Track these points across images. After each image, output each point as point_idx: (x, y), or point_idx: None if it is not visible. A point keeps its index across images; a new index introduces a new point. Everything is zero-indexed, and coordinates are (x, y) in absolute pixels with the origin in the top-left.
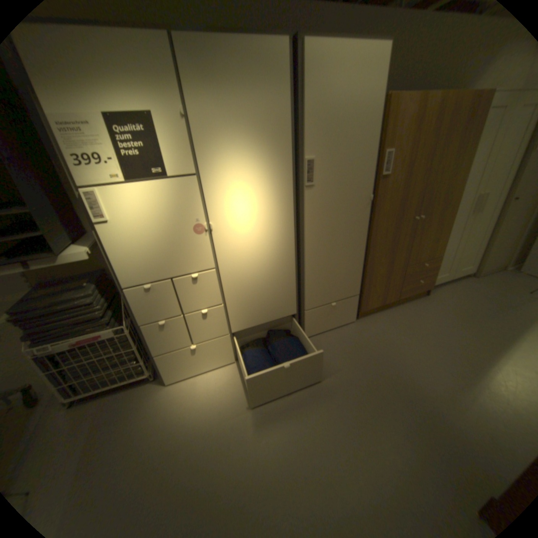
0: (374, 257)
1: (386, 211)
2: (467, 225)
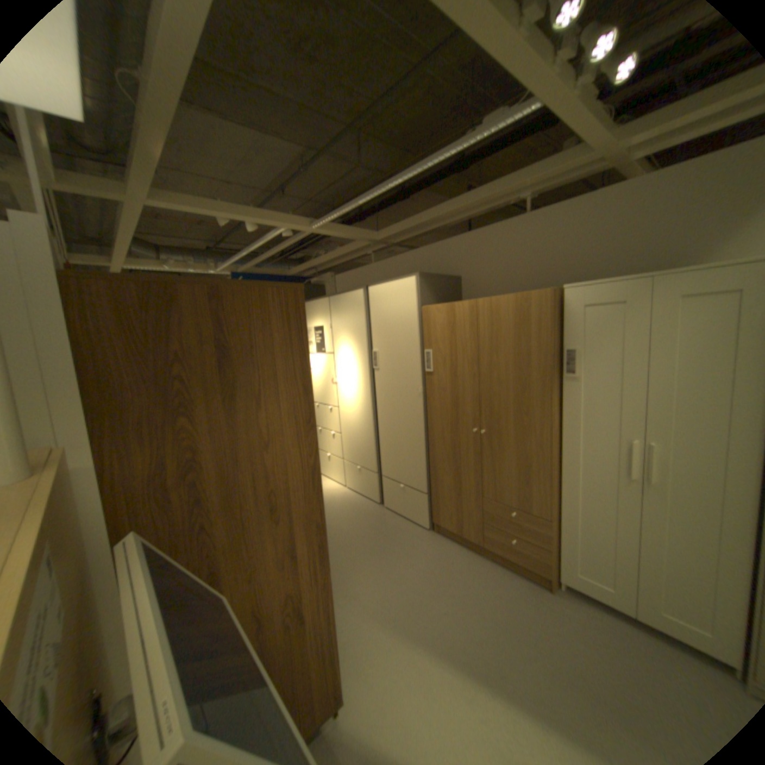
0: (435, 456)
1: (438, 409)
2: (621, 496)
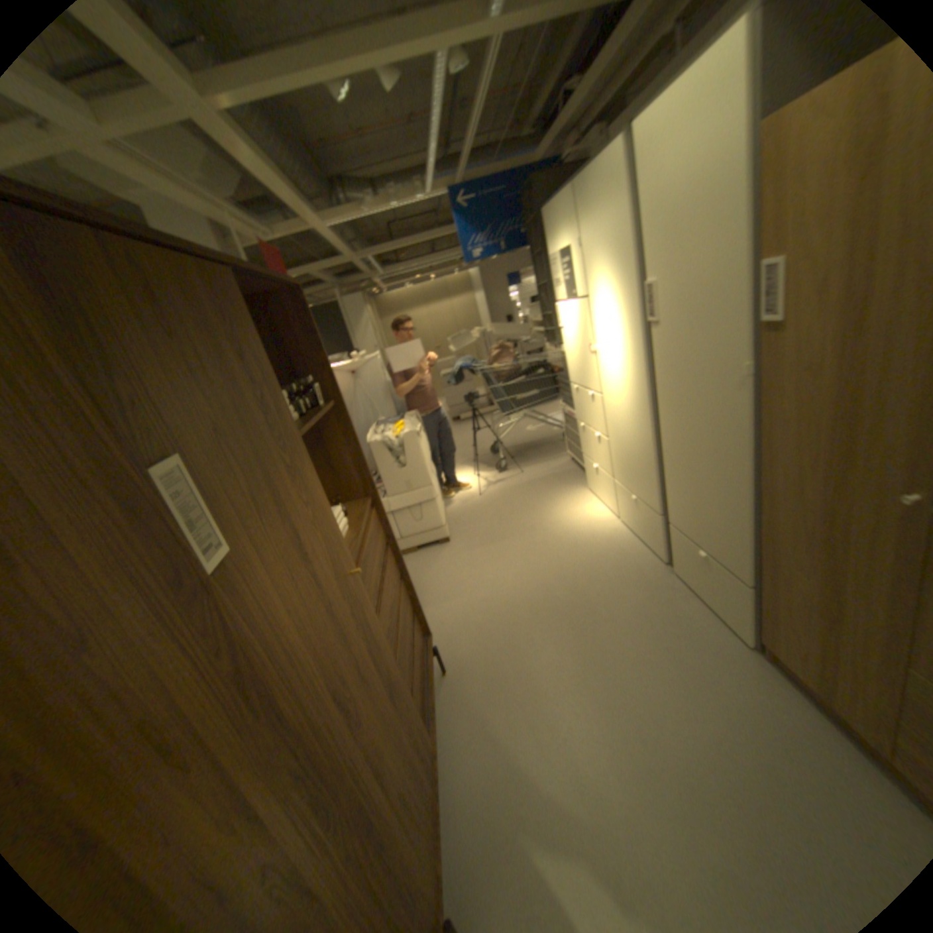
0: (777, 525)
1: (792, 419)
2: None
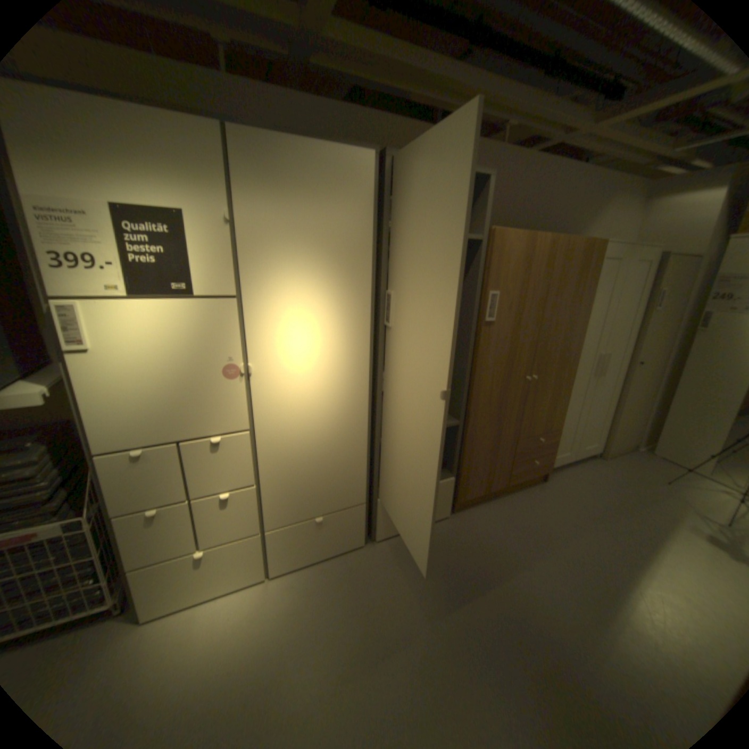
0: (475, 426)
1: (491, 367)
2: (588, 392)
